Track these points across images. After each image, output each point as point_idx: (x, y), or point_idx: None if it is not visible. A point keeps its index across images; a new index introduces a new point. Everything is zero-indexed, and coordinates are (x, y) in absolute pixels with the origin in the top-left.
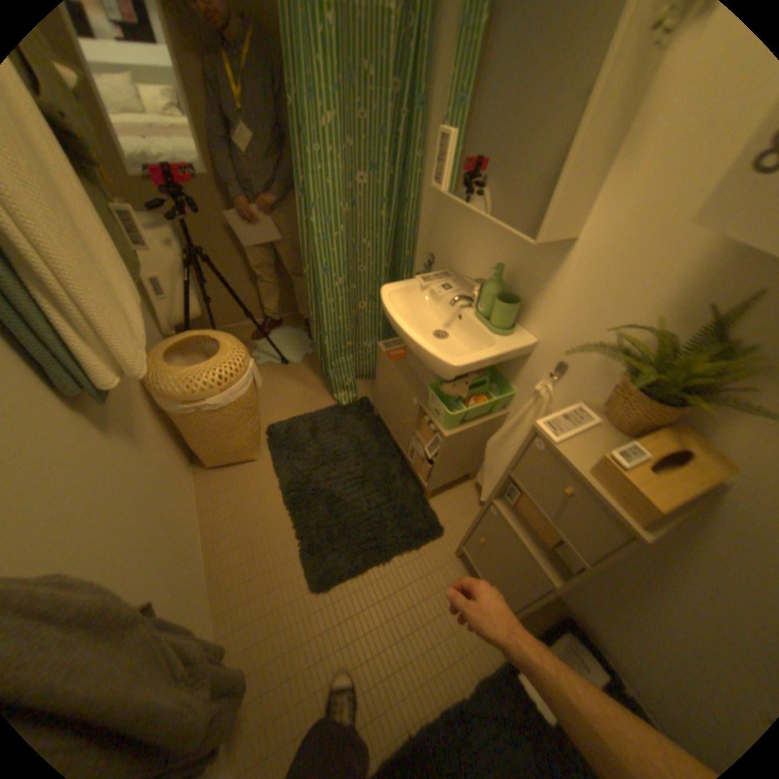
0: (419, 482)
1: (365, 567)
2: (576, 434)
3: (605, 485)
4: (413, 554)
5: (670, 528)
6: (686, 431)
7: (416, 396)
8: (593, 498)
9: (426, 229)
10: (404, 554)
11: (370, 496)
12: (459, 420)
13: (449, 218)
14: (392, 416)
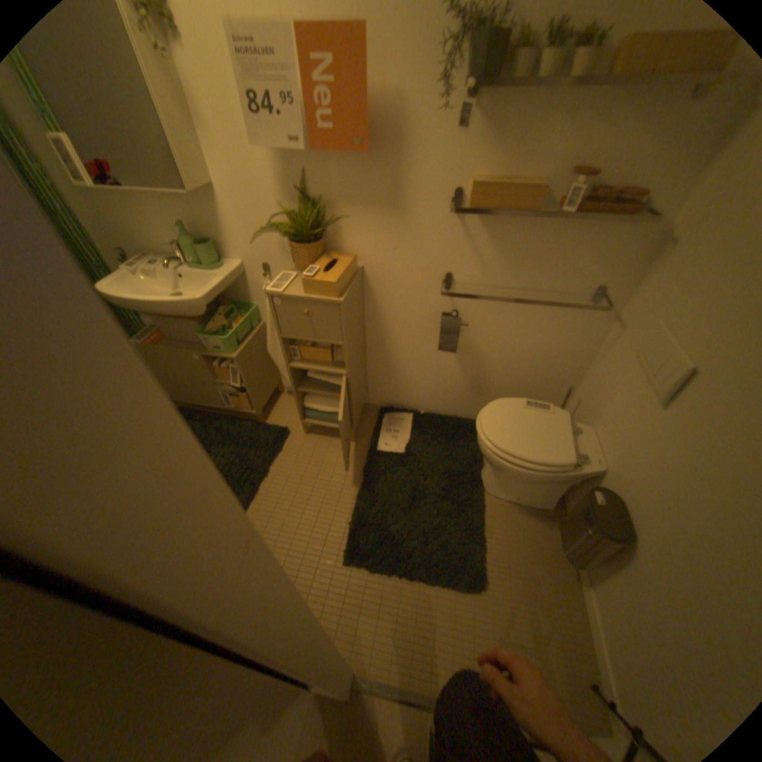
0: (249, 420)
1: (253, 488)
2: (289, 286)
3: (313, 295)
4: (279, 457)
5: (347, 294)
6: (330, 256)
7: (193, 354)
8: (315, 307)
9: (96, 232)
10: (273, 461)
11: (220, 454)
12: (235, 344)
13: (112, 213)
14: (190, 391)
